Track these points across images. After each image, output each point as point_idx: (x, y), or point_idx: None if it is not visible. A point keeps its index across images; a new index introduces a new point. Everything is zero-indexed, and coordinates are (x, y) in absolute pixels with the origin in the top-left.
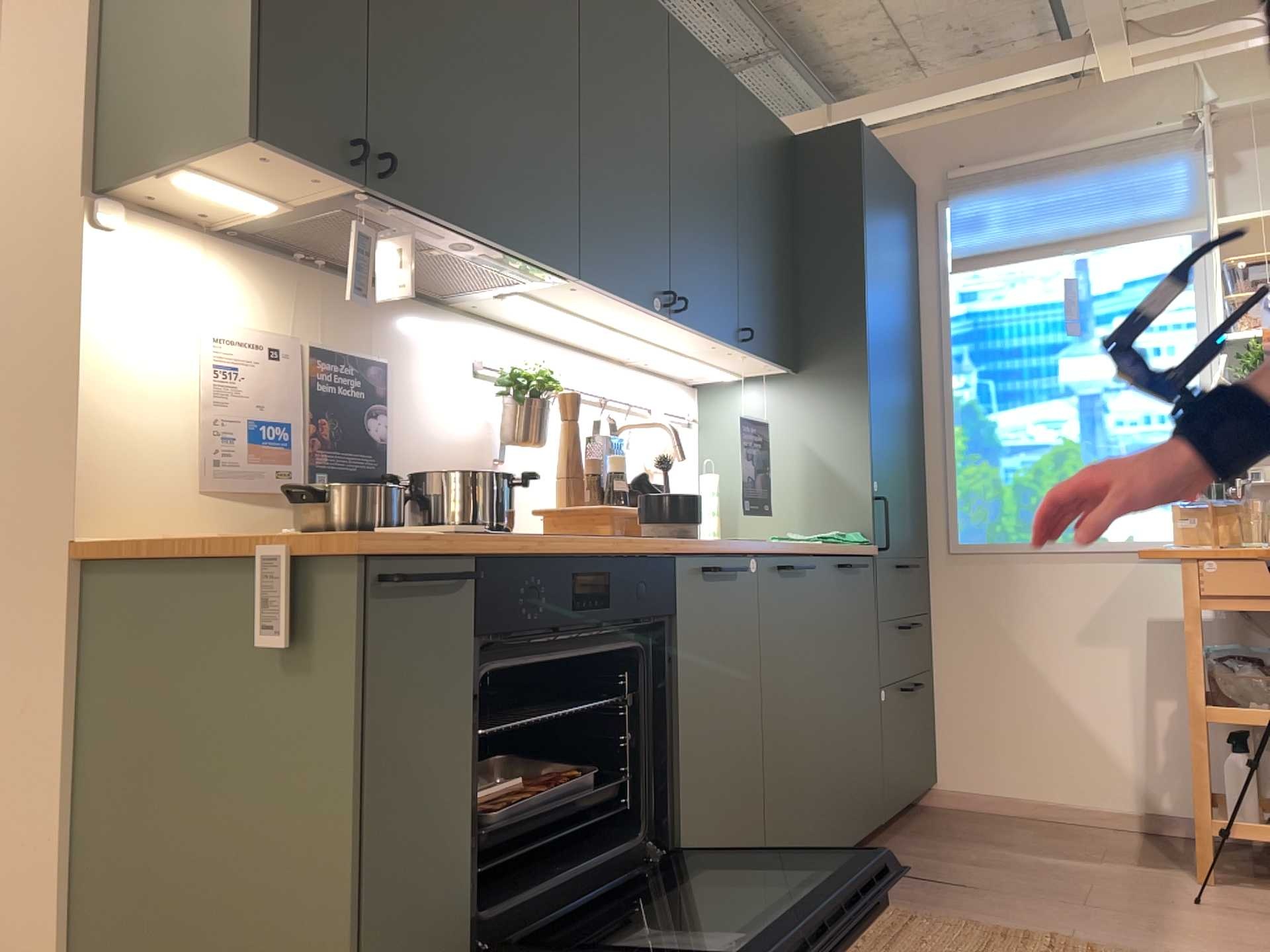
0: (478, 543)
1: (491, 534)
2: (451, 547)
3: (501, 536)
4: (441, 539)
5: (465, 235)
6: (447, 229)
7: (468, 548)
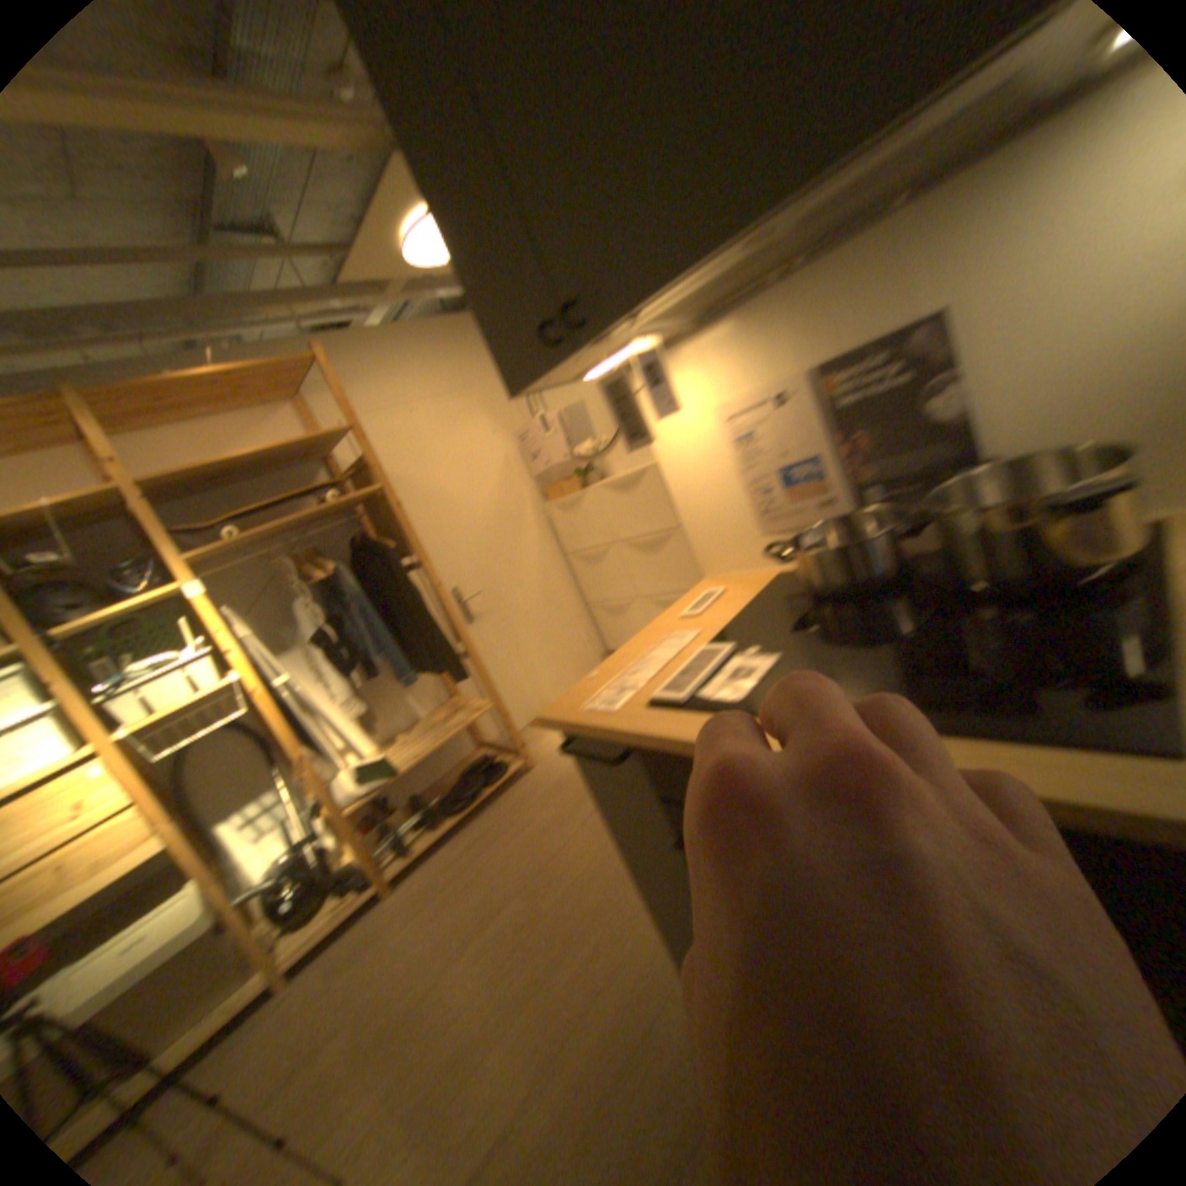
0: (616, 740)
1: (688, 712)
2: (598, 737)
3: (688, 718)
4: (612, 721)
5: (715, 255)
6: (688, 275)
7: (629, 734)
